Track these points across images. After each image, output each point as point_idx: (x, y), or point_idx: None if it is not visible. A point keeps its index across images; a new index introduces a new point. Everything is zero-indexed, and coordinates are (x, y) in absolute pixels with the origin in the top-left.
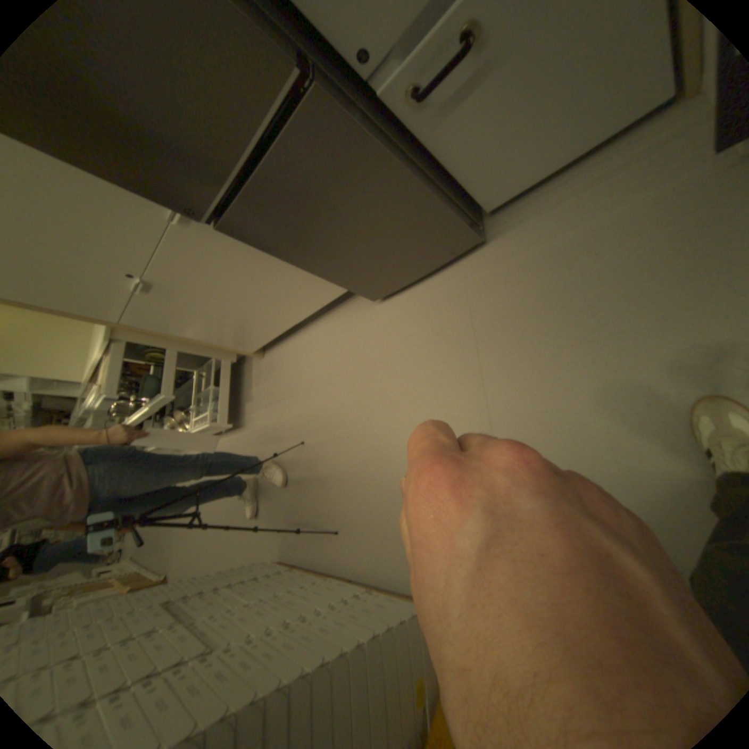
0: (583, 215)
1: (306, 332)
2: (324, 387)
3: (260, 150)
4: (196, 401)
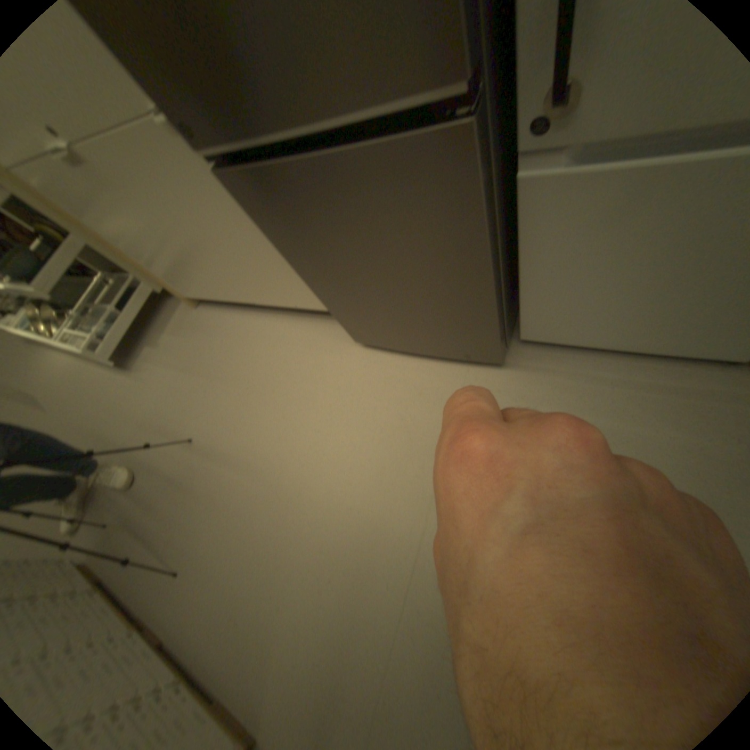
0: (609, 410)
1: (260, 318)
2: (249, 394)
3: (336, 134)
4: (81, 307)
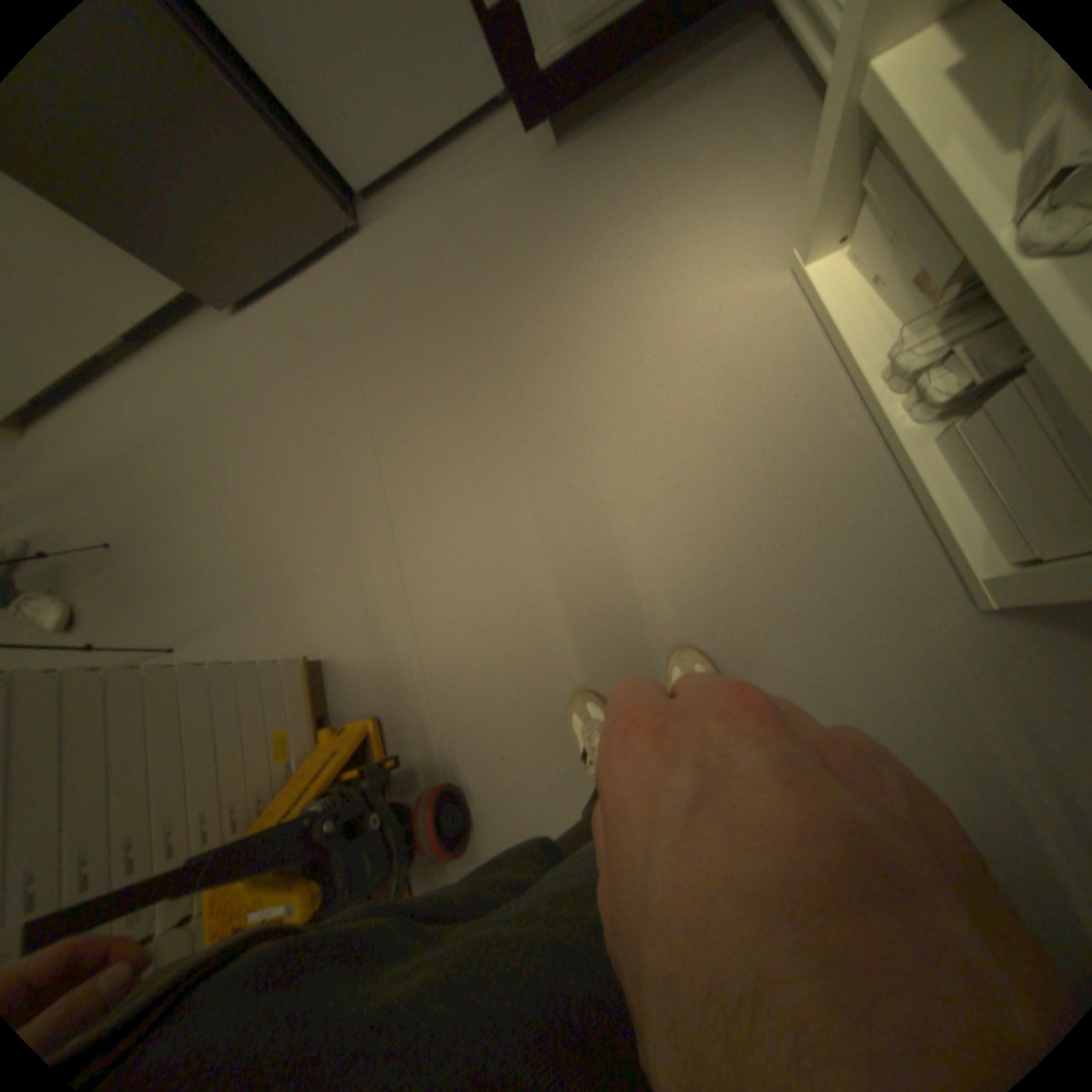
0: (446, 196)
1: (109, 381)
2: (145, 451)
3: None
4: None
